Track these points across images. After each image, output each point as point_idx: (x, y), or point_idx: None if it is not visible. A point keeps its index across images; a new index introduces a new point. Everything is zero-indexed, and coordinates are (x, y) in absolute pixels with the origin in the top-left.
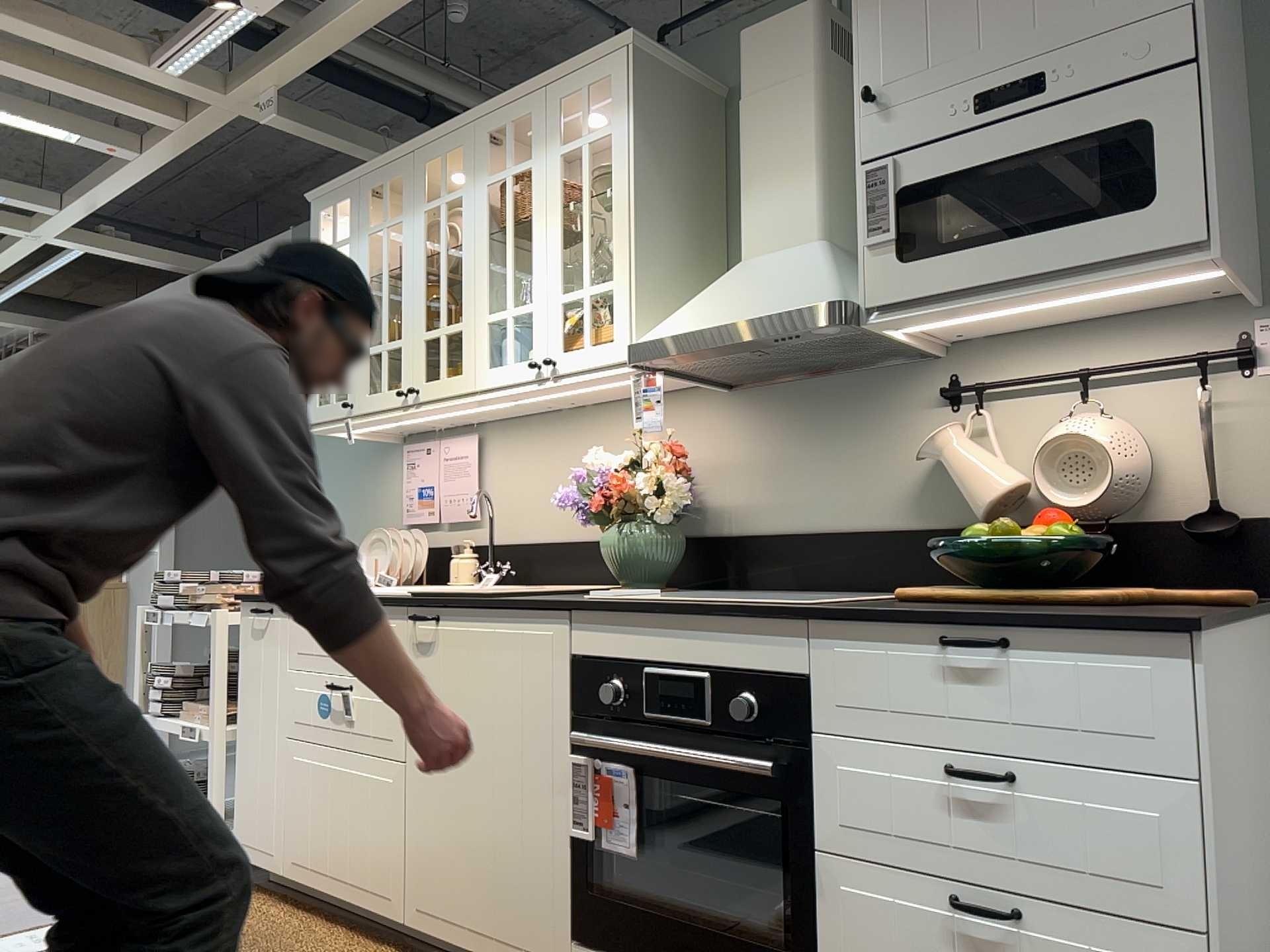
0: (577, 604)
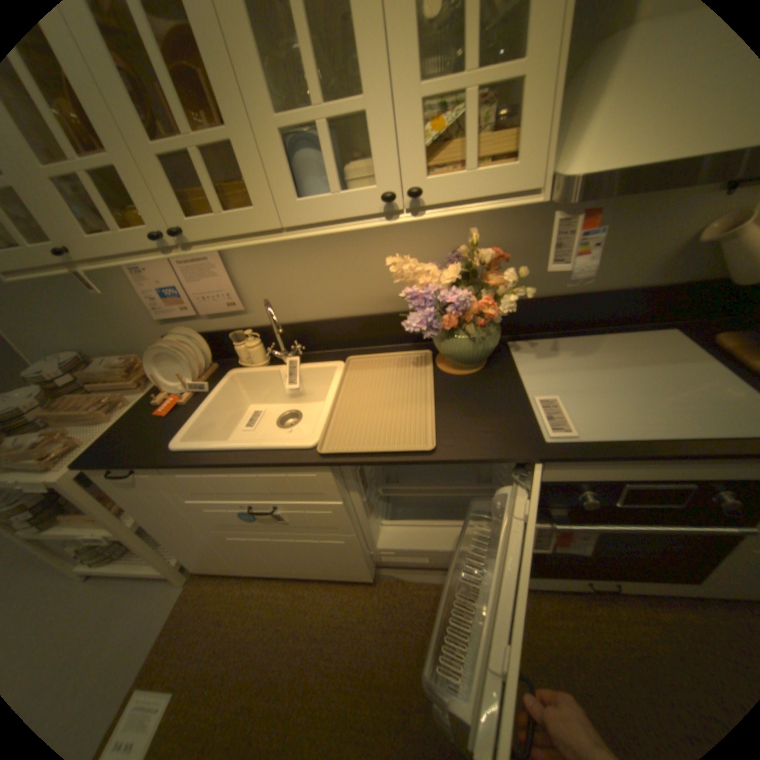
0: (563, 459)
